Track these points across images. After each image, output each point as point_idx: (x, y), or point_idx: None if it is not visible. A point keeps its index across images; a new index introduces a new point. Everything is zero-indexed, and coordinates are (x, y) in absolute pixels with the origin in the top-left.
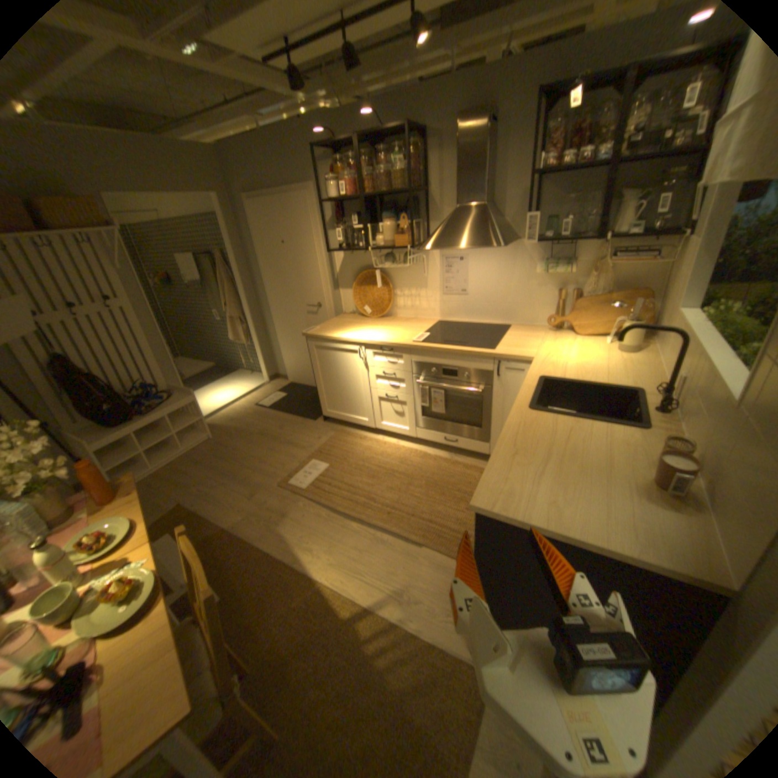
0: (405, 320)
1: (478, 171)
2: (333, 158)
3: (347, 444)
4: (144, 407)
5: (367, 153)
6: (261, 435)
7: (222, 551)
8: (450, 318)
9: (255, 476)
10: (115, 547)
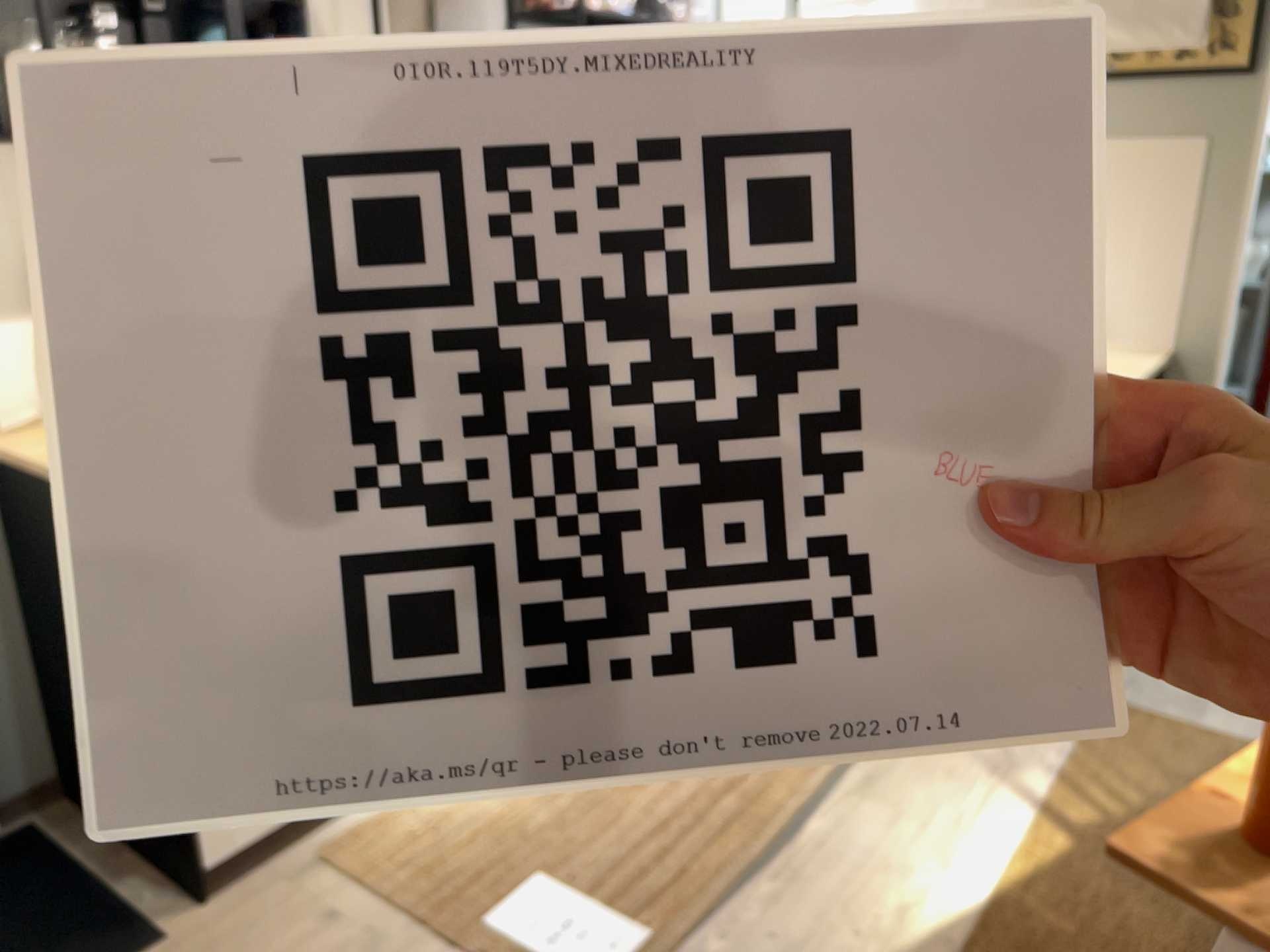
0: None
1: None
2: None
3: (443, 830)
4: None
5: None
6: None
7: None
8: None
9: None
10: None
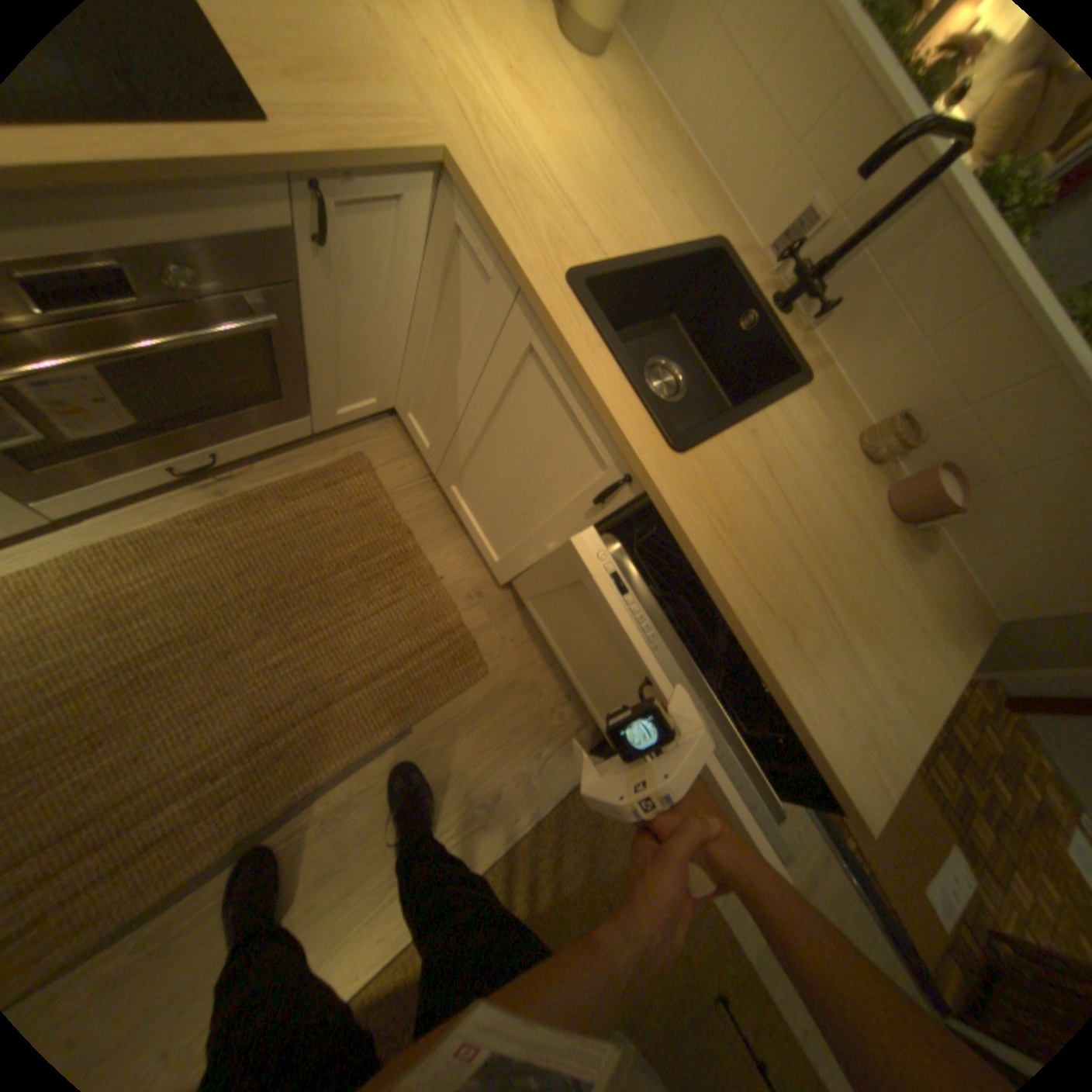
0: None
1: None
2: None
3: None
4: None
5: None
6: None
7: None
8: None
9: None
10: None
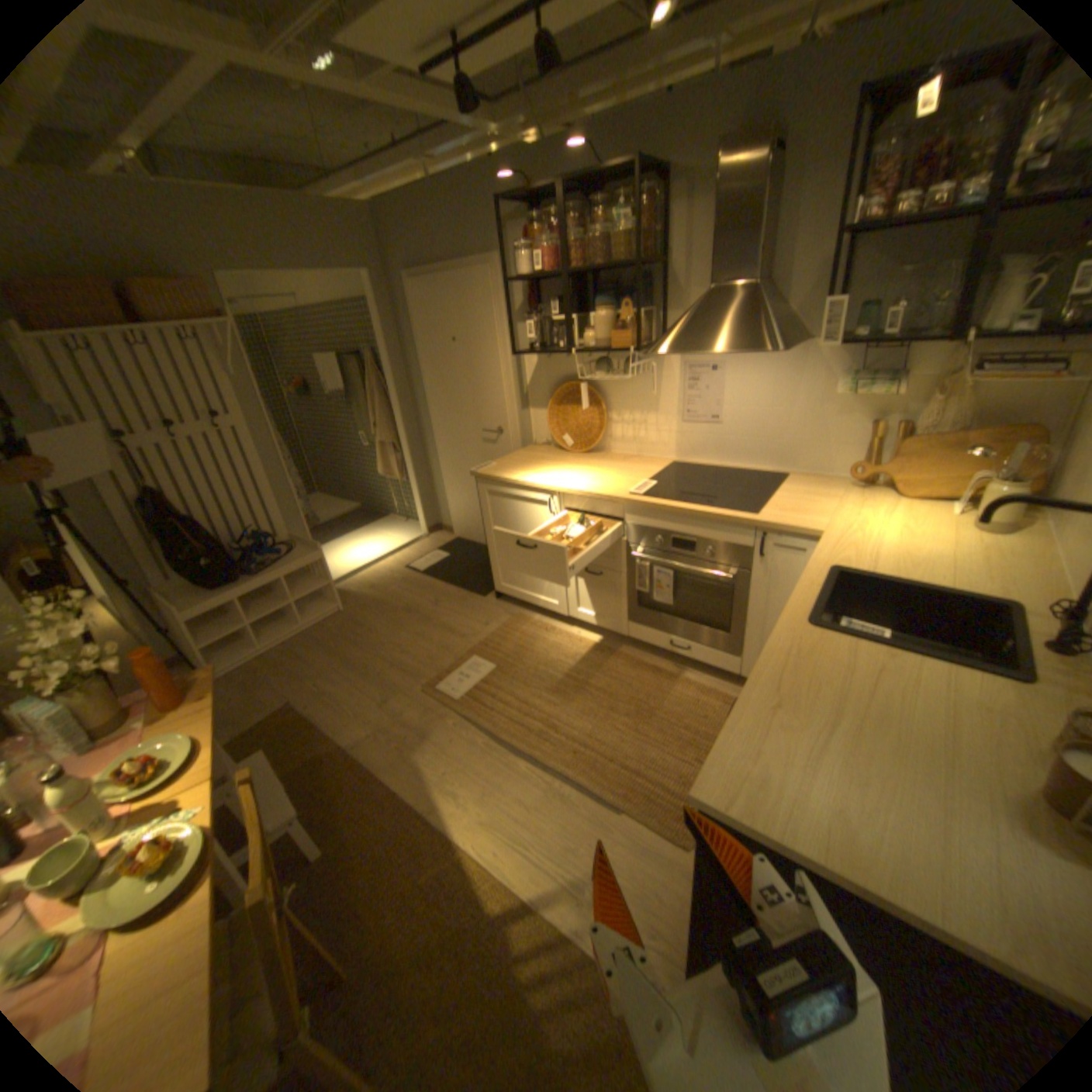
0: (622, 458)
1: (750, 230)
2: (529, 217)
3: (525, 637)
4: (256, 564)
5: (578, 207)
6: (408, 612)
7: (334, 781)
8: (692, 459)
9: (393, 673)
10: (166, 781)
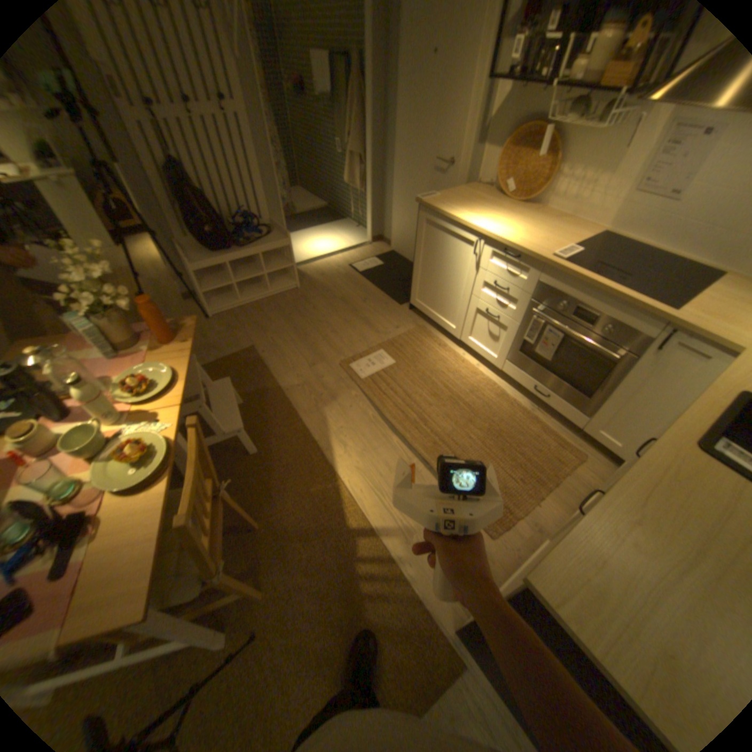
0: (555, 215)
1: None
2: None
3: (421, 347)
4: (243, 239)
5: None
6: (342, 303)
7: (271, 409)
8: (626, 232)
9: (322, 346)
10: (151, 399)
